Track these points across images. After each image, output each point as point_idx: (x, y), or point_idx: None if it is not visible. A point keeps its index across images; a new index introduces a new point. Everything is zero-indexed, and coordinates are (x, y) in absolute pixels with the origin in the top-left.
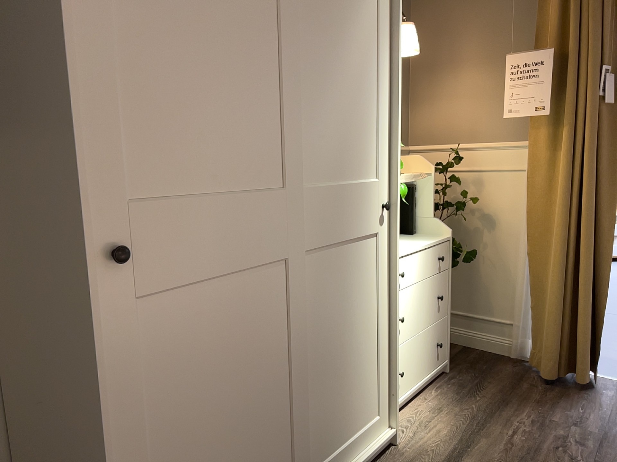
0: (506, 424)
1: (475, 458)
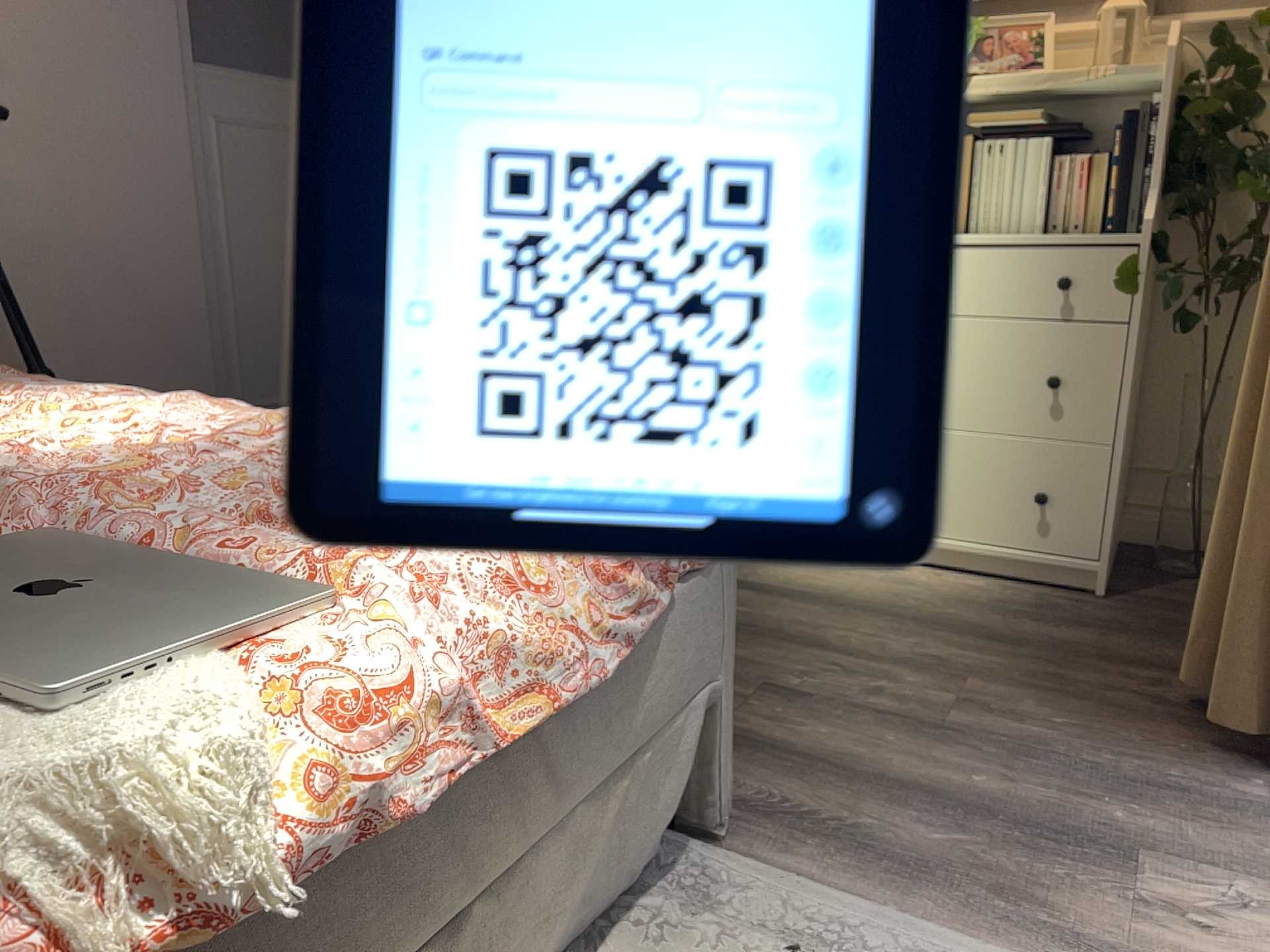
0: (900, 635)
1: (753, 601)
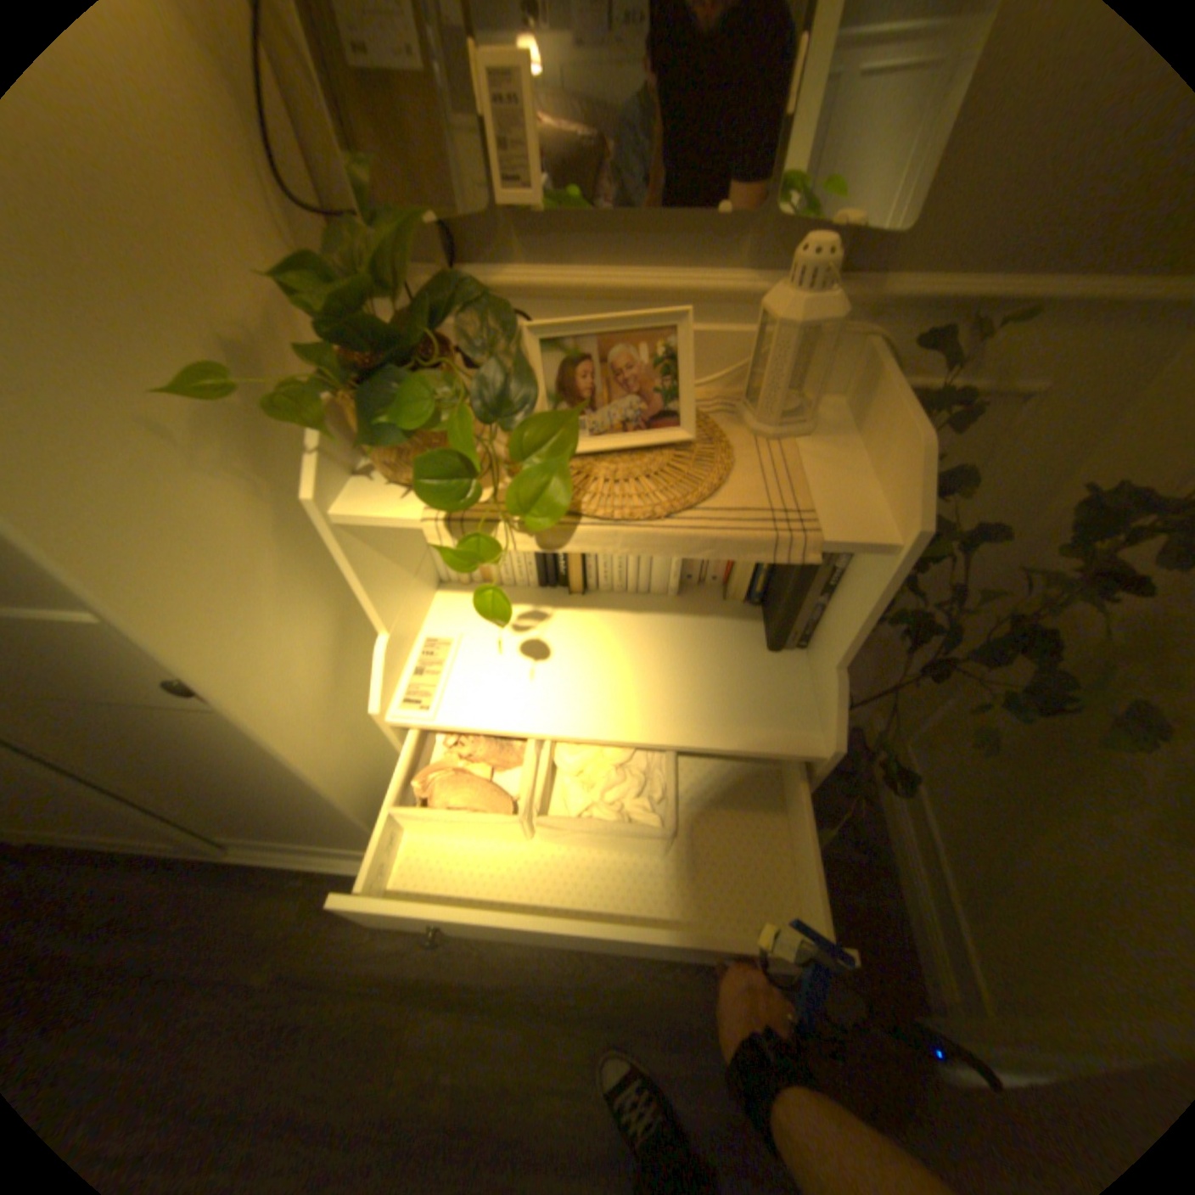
0: (593, 1070)
1: (450, 1039)
